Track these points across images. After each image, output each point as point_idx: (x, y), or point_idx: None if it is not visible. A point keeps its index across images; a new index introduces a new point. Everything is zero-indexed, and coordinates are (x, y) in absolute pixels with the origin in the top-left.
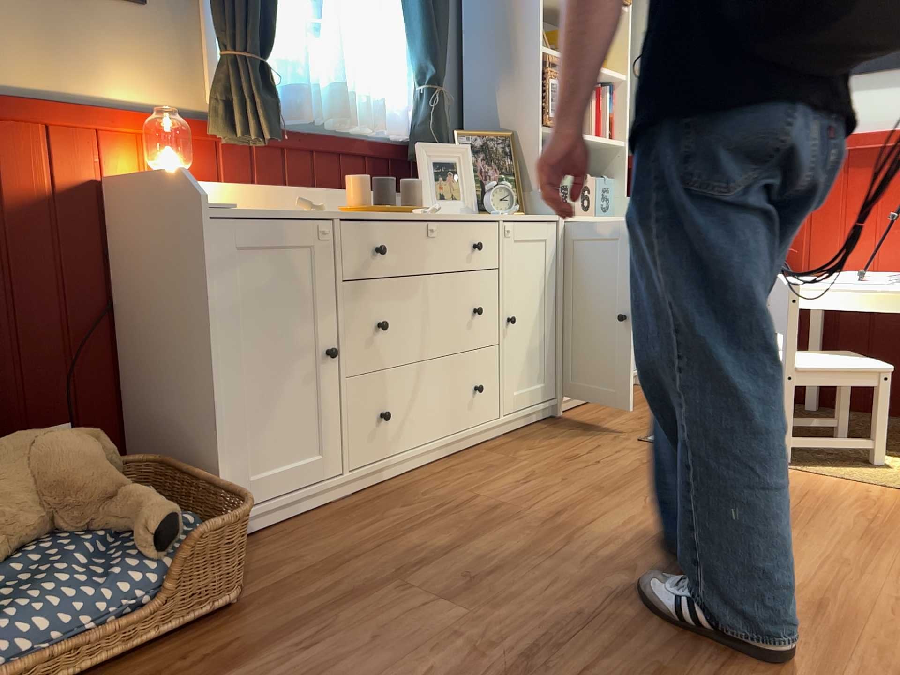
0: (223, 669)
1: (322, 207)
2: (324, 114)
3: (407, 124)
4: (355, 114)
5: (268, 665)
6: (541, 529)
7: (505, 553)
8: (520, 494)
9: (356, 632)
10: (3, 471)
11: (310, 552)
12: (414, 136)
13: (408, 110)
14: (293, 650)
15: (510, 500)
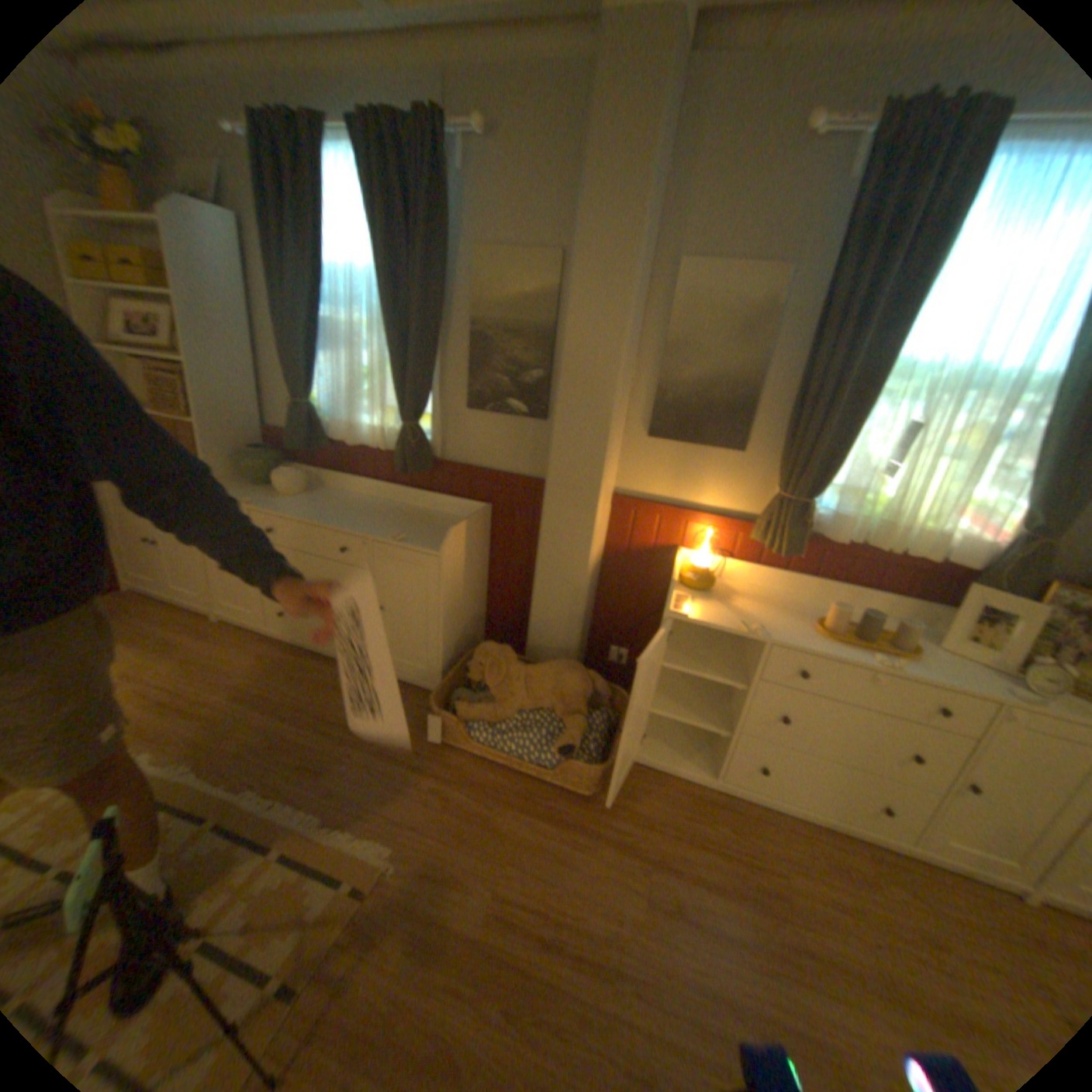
0: (549, 821)
1: (763, 631)
2: (871, 536)
3: (1002, 552)
4: (916, 537)
5: (559, 838)
6: (775, 947)
7: (723, 928)
8: (817, 914)
9: (598, 867)
10: (548, 680)
11: (650, 806)
12: (991, 570)
13: (1010, 539)
14: (573, 843)
15: (800, 908)
